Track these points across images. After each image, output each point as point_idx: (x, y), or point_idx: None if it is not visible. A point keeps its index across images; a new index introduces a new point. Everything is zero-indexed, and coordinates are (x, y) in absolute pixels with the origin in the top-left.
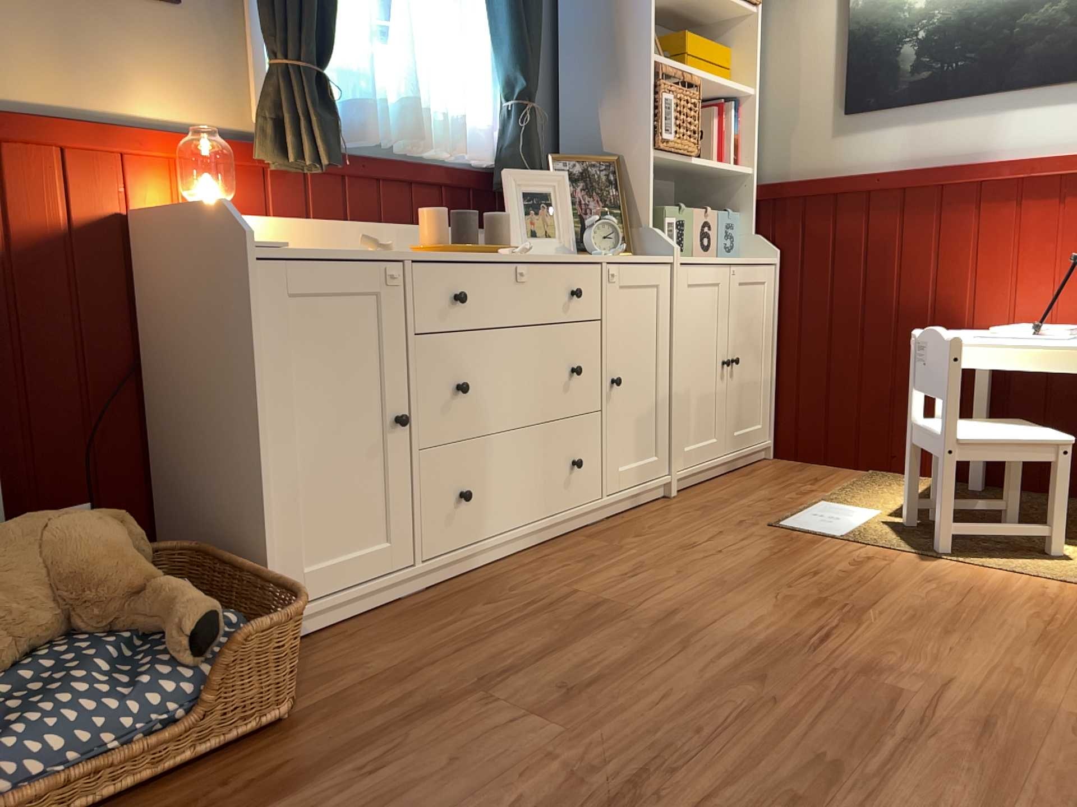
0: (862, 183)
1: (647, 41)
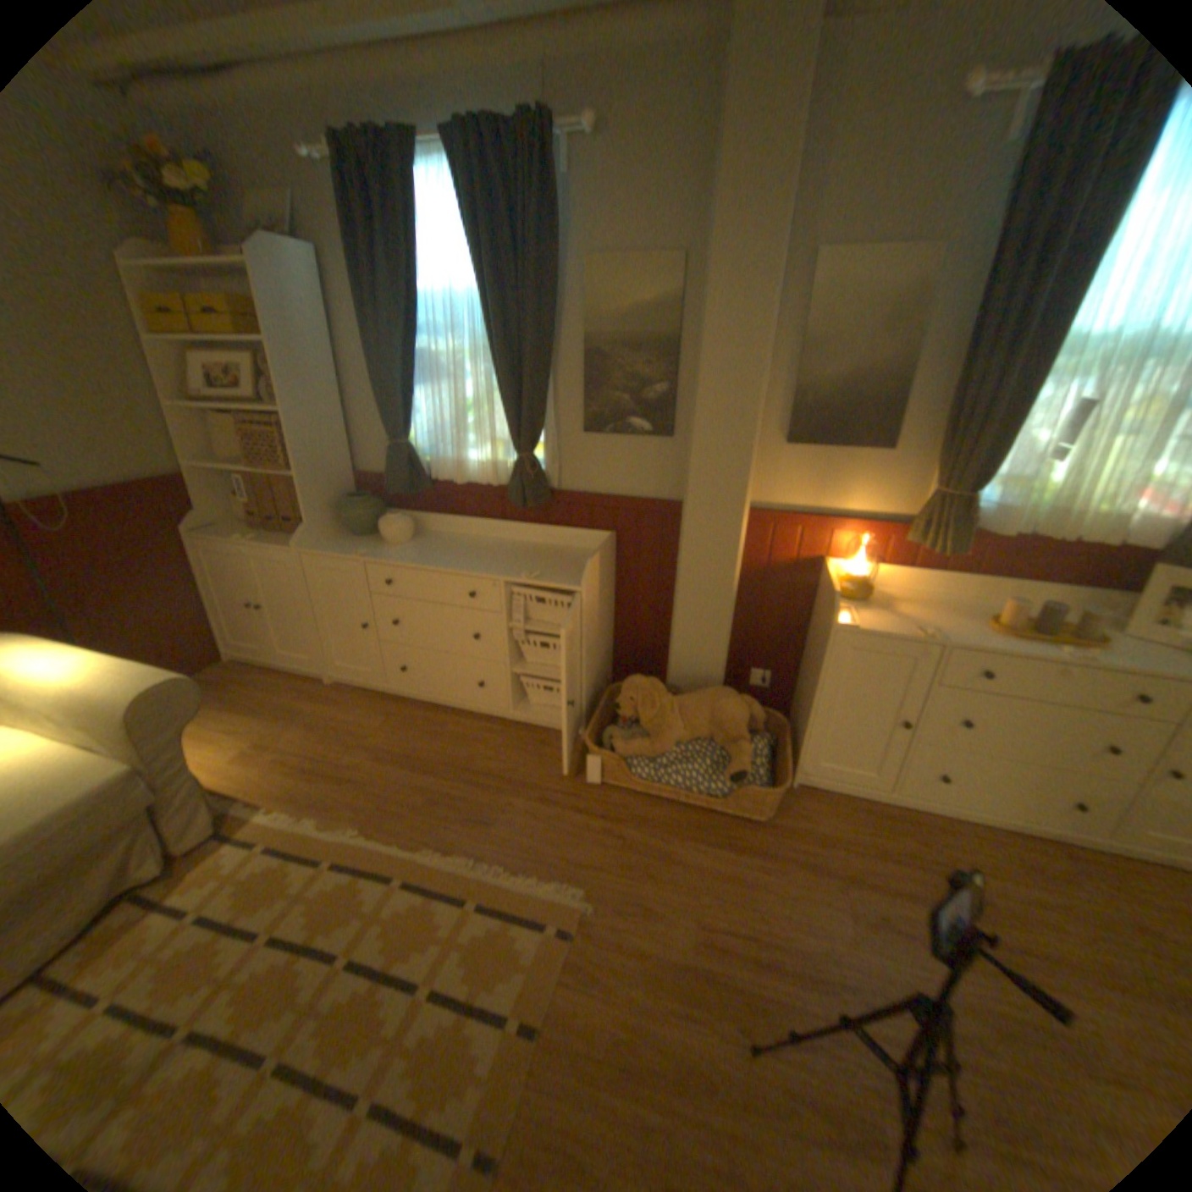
0: None
1: None
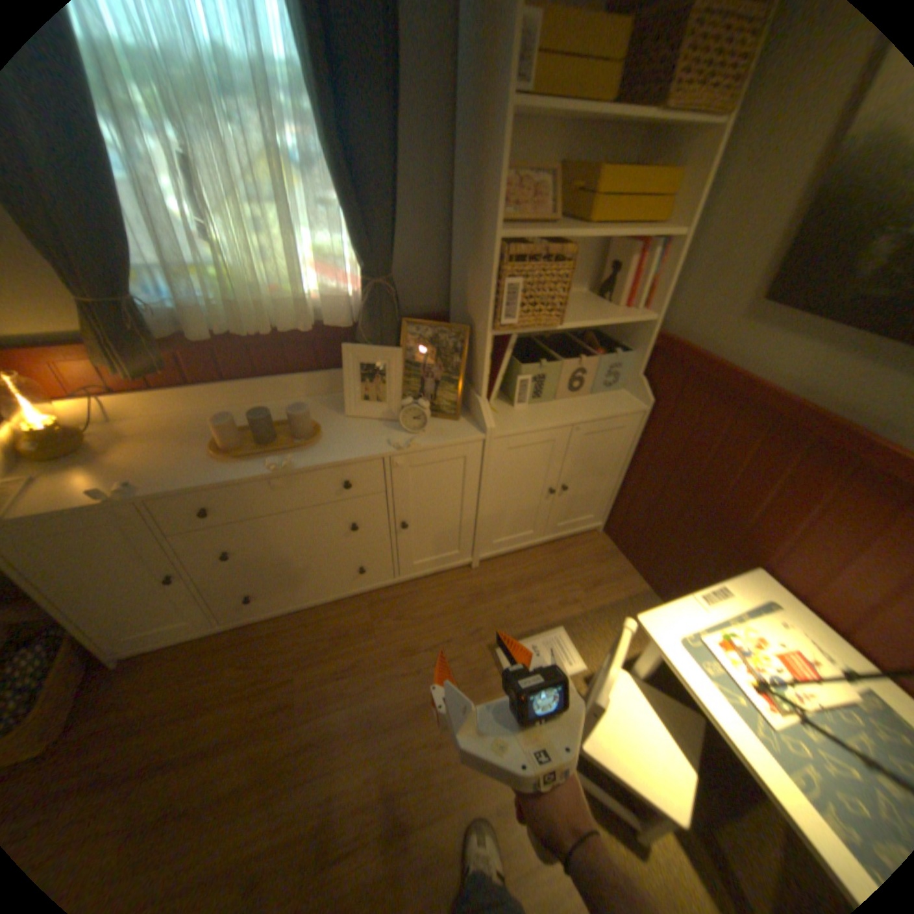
0: (744, 385)
1: (496, 216)
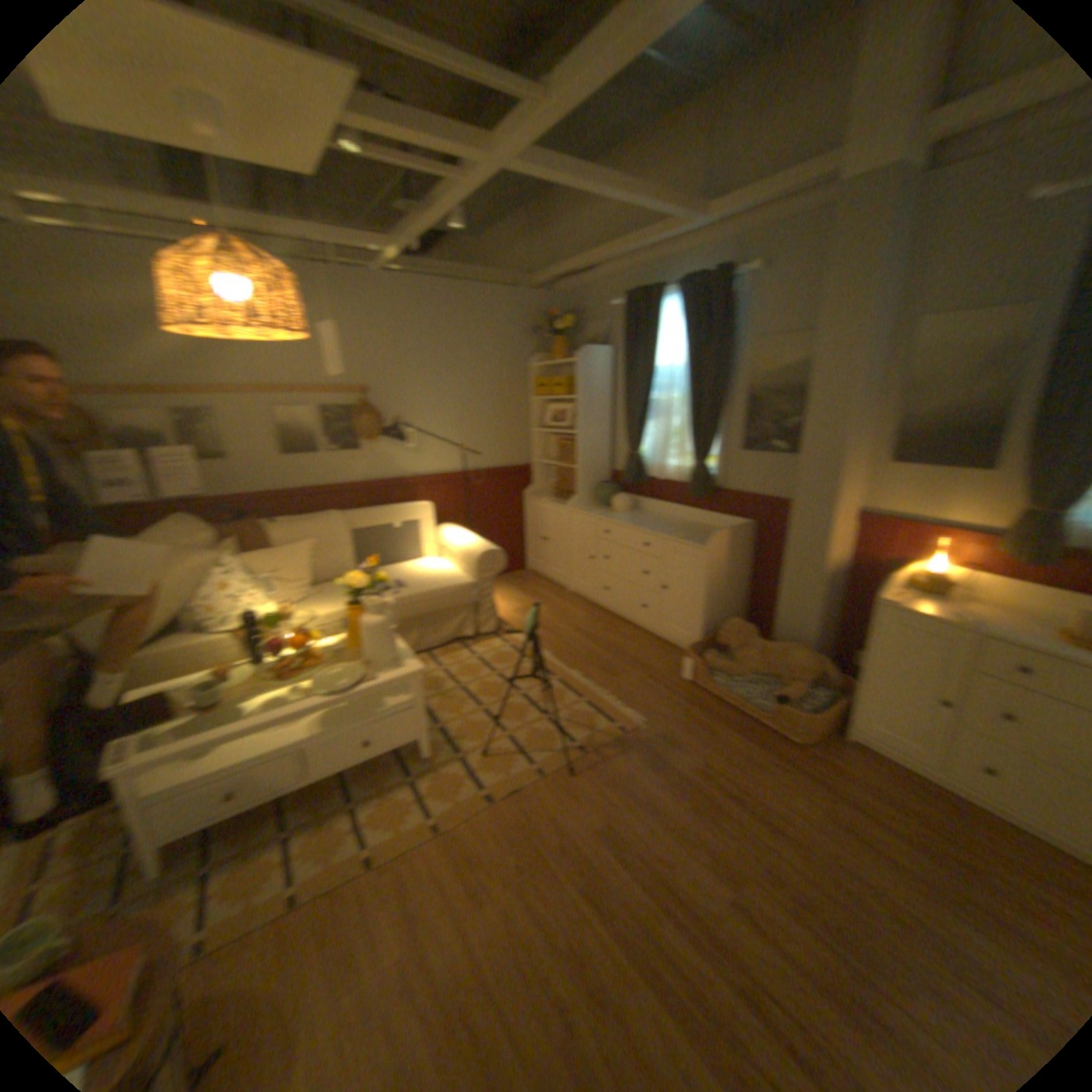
0: None
1: None
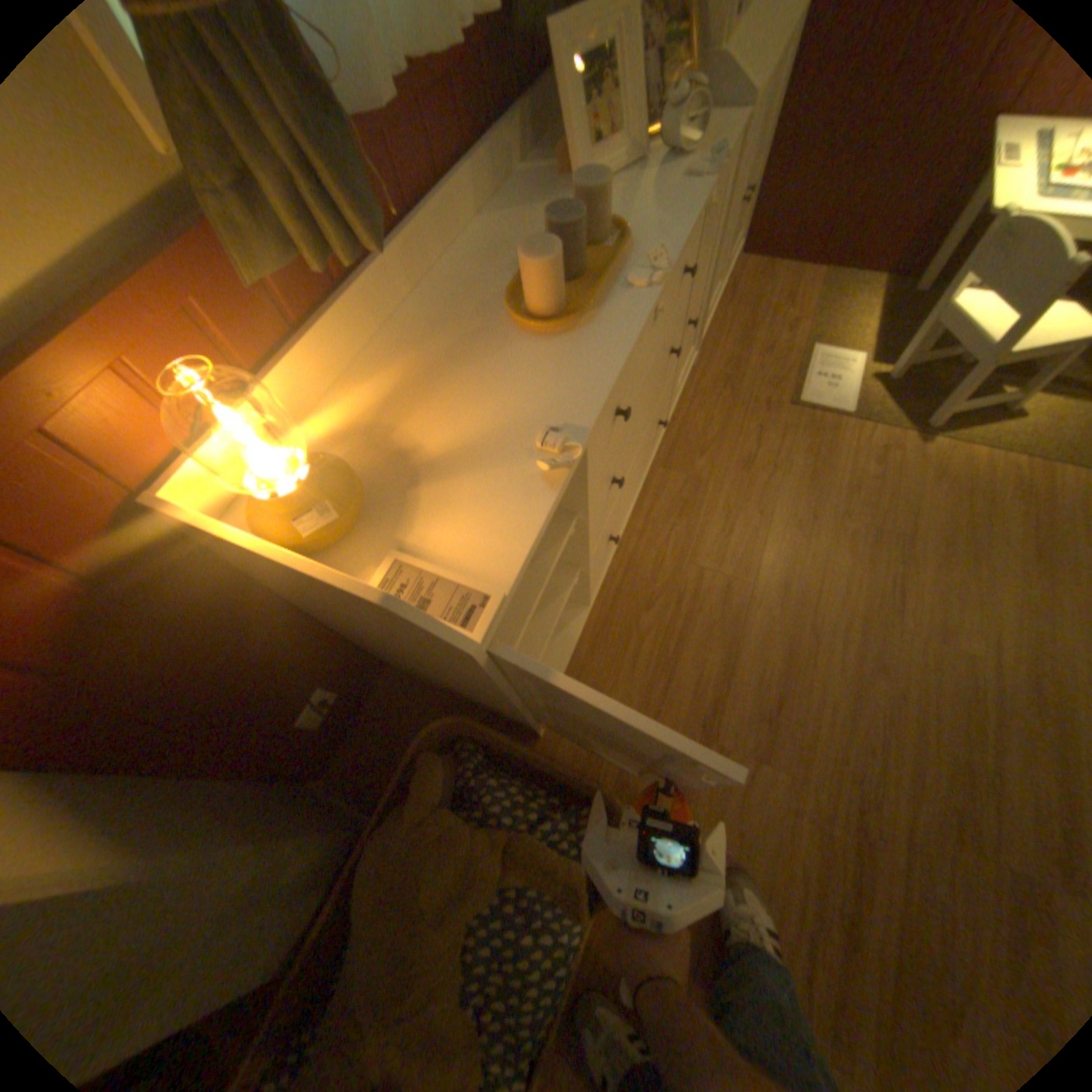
0: None
1: None
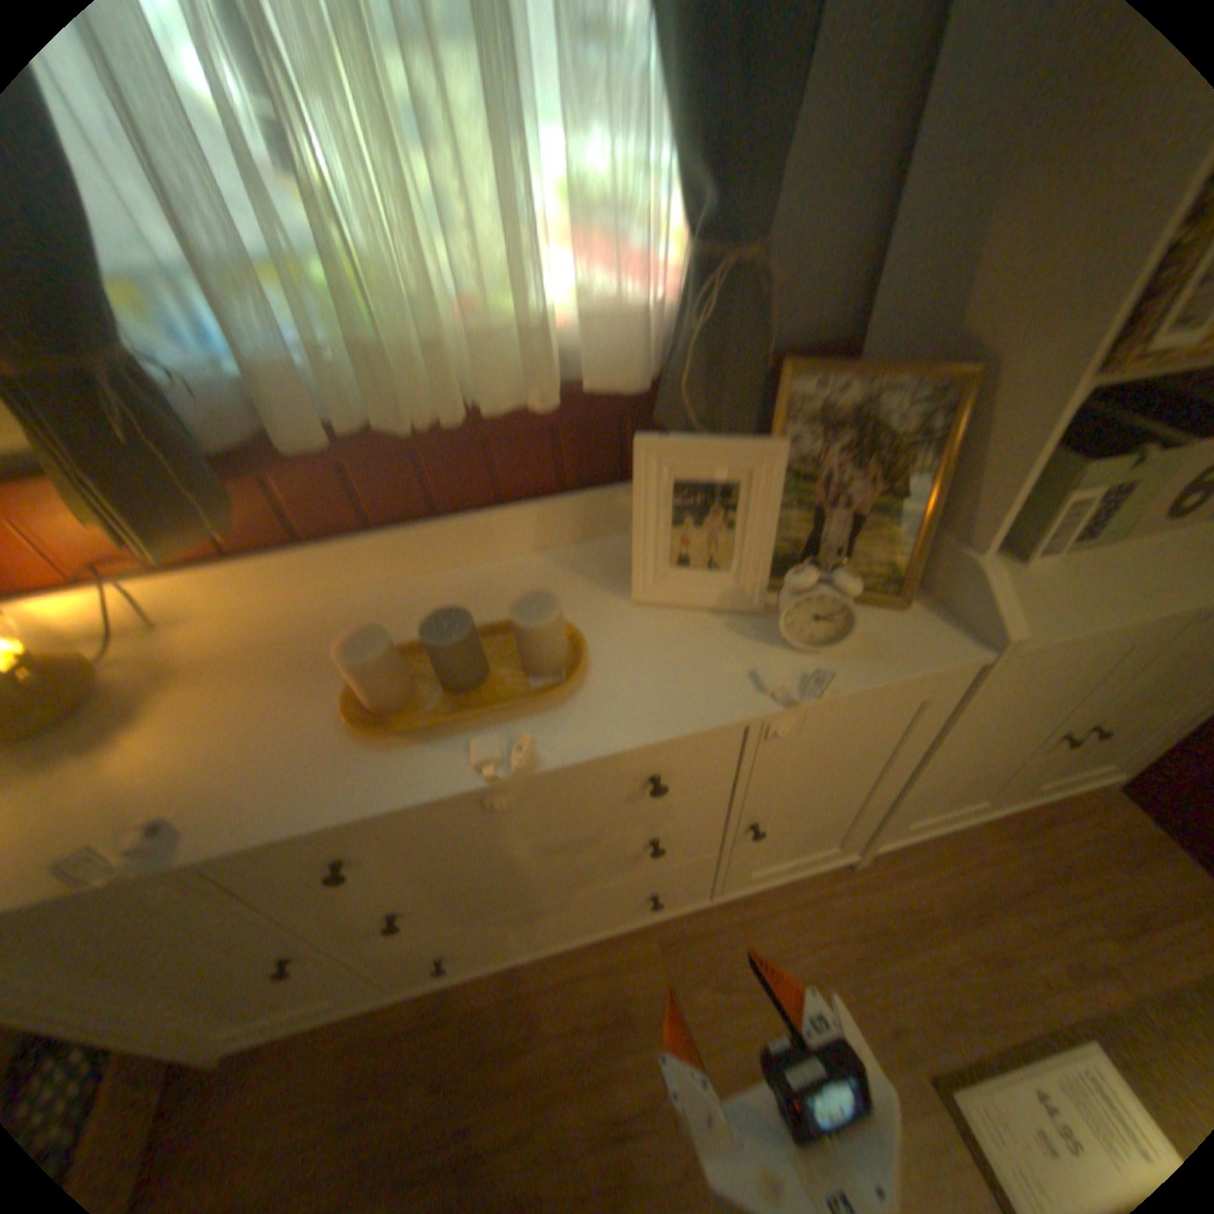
0: None
1: None
